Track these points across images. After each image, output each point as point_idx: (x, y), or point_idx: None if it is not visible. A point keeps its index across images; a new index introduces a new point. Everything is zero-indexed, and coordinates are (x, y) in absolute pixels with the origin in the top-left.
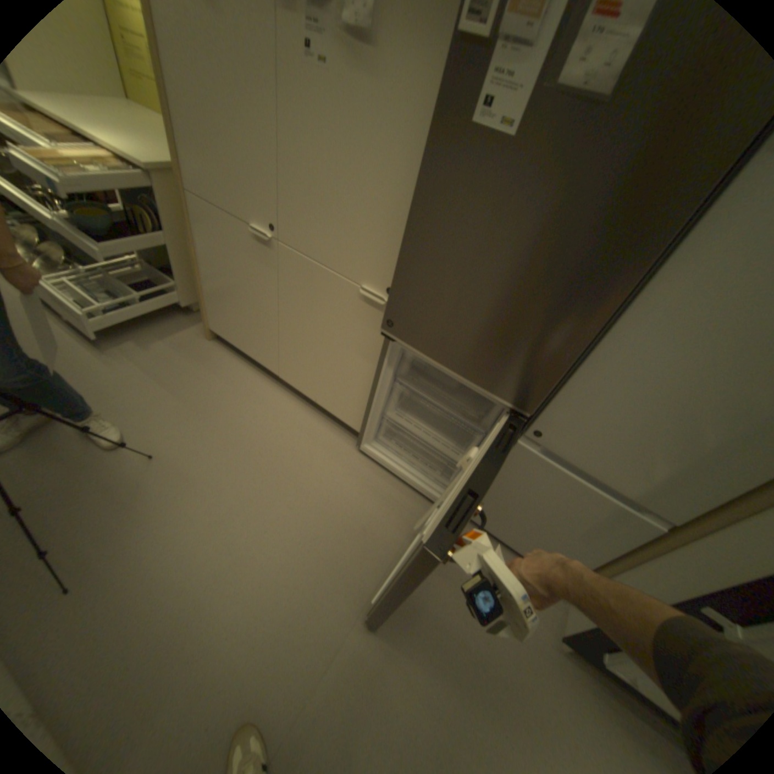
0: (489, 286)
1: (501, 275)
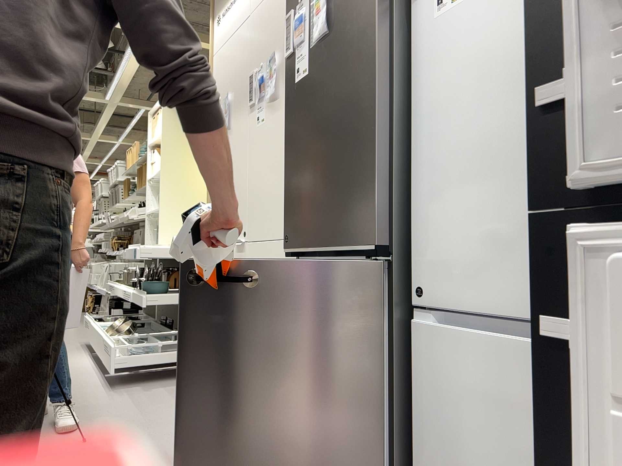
0: (320, 157)
1: (323, 145)
